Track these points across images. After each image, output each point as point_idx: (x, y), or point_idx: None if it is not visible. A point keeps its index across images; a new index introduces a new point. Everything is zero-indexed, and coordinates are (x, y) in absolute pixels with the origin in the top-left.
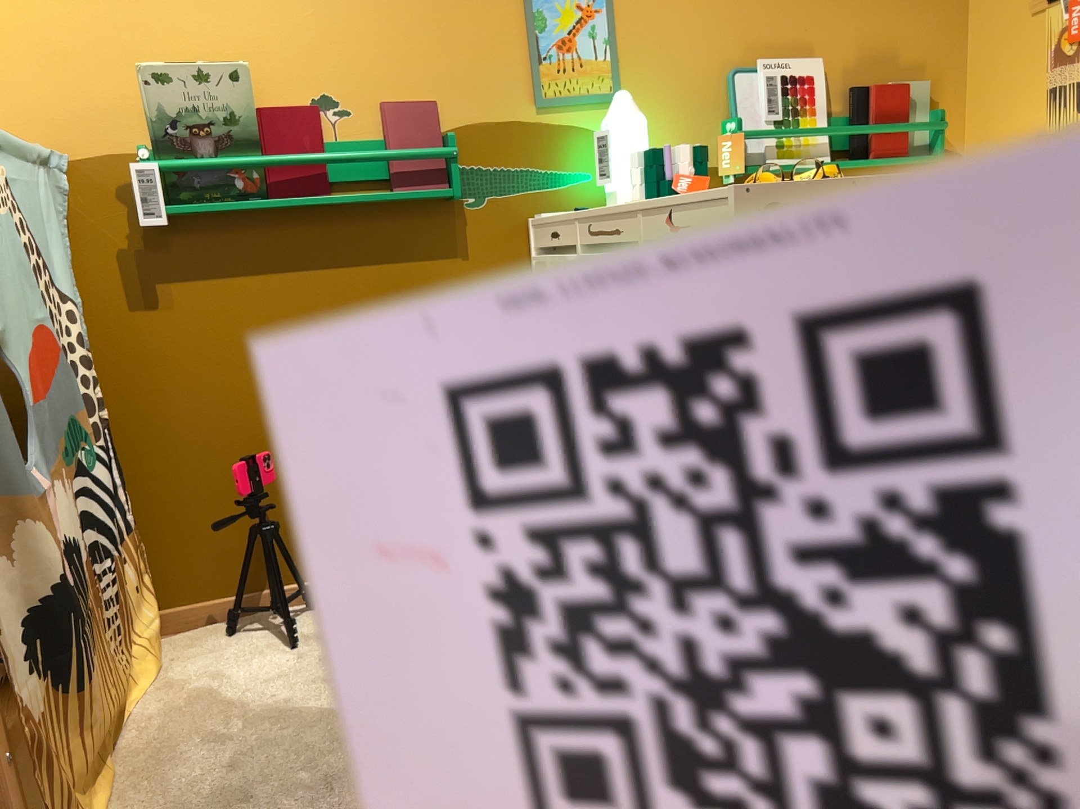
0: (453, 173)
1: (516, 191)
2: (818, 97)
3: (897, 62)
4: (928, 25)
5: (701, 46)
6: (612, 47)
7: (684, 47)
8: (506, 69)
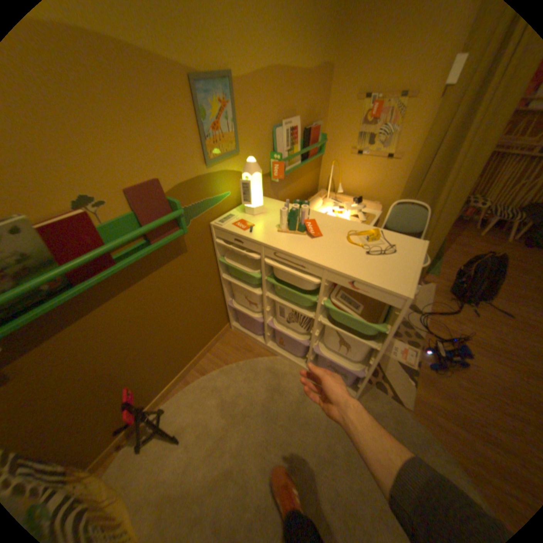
0: (182, 222)
1: (203, 212)
2: (298, 136)
3: (315, 113)
4: (323, 95)
5: (264, 116)
6: (235, 124)
7: (259, 117)
8: (189, 147)
